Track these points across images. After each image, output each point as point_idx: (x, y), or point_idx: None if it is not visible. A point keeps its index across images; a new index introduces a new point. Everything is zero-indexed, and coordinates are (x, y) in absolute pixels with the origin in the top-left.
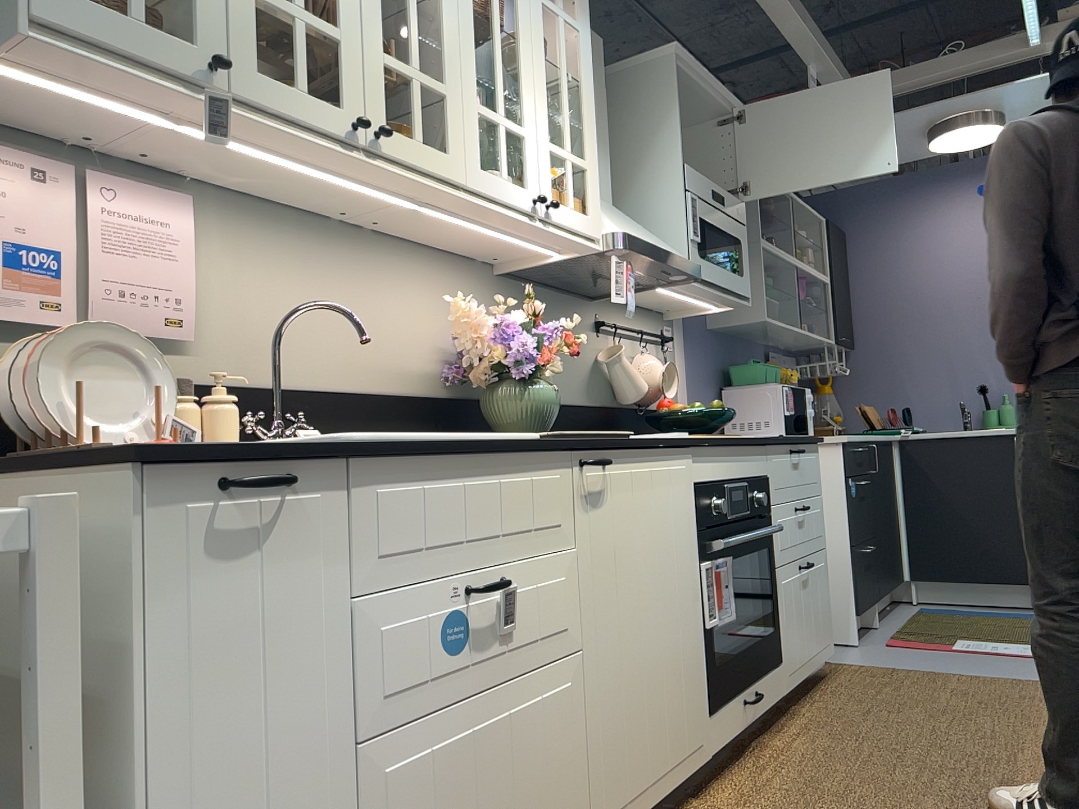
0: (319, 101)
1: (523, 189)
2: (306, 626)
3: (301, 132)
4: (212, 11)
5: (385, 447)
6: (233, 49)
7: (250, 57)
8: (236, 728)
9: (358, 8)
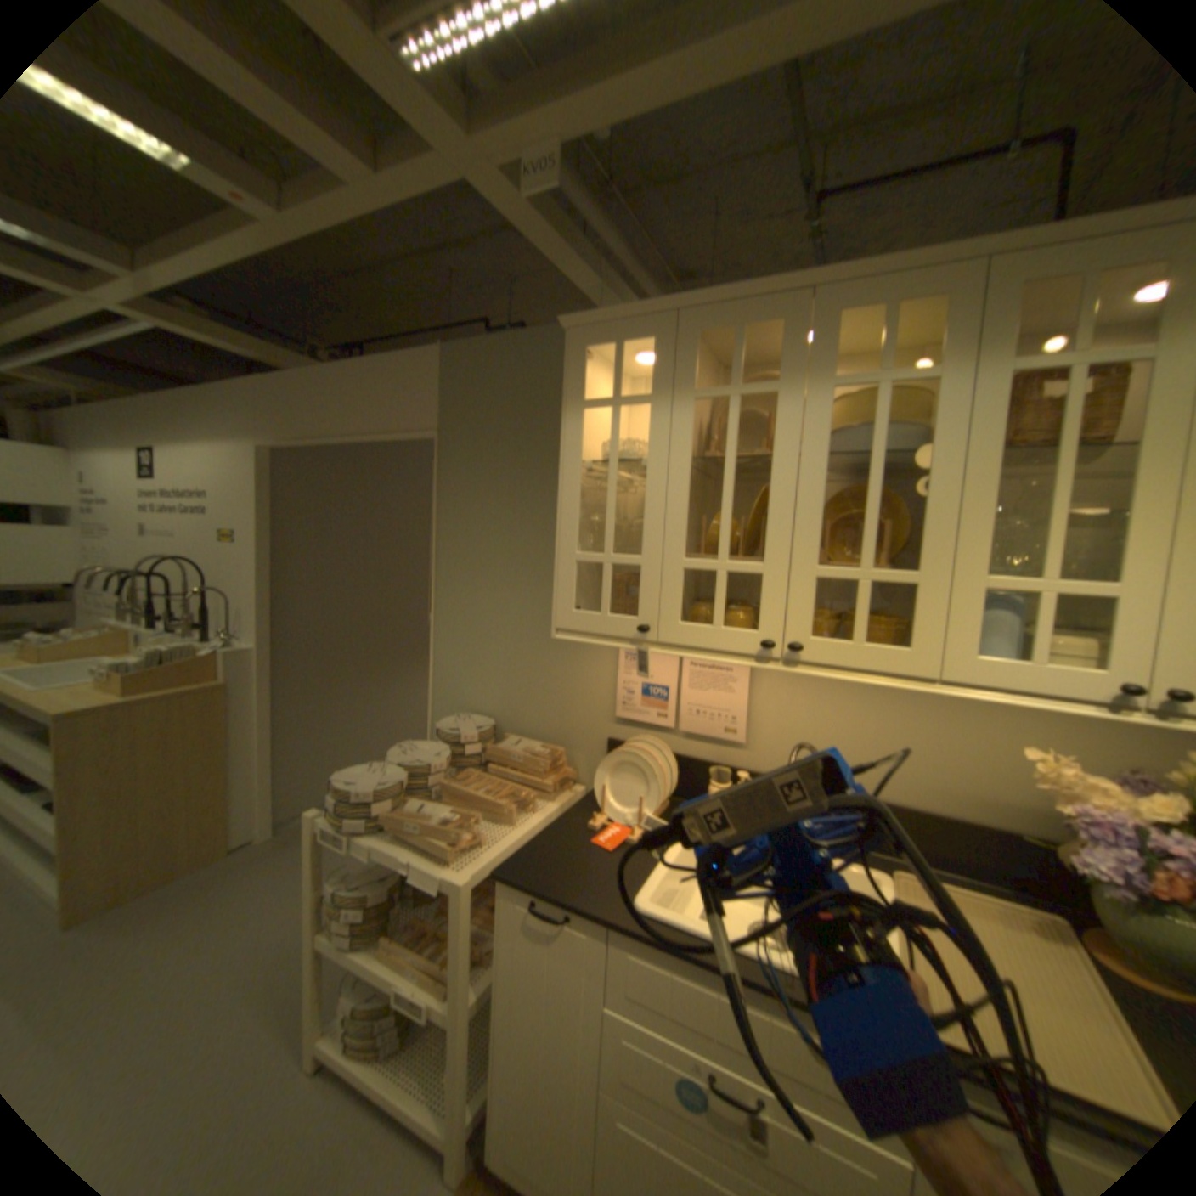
0: (734, 631)
1: (1096, 672)
2: (574, 1006)
3: (718, 656)
4: (651, 592)
5: (634, 938)
6: (663, 613)
7: (676, 615)
8: (535, 1025)
9: (790, 536)
